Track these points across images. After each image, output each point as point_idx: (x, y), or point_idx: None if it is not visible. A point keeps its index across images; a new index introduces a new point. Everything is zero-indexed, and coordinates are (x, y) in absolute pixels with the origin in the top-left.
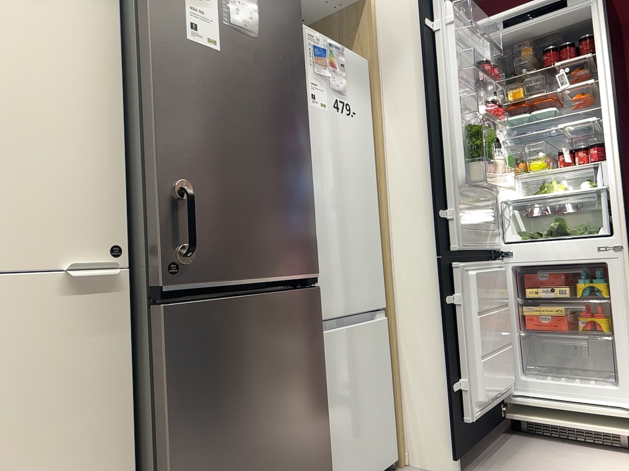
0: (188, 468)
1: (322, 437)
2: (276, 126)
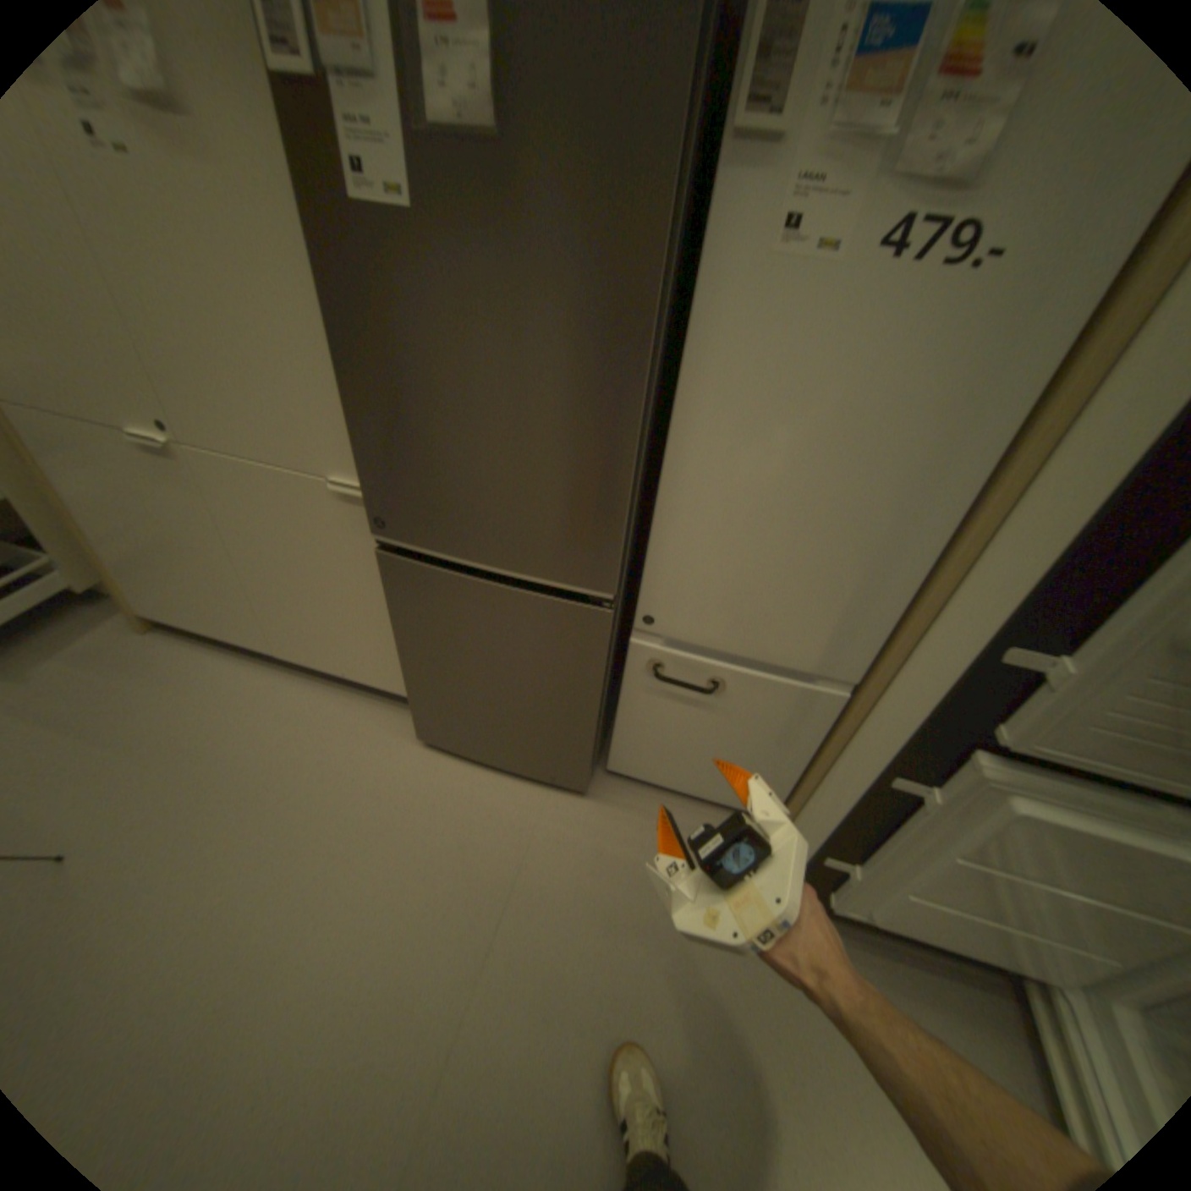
0: (418, 665)
1: (583, 731)
2: (545, 353)
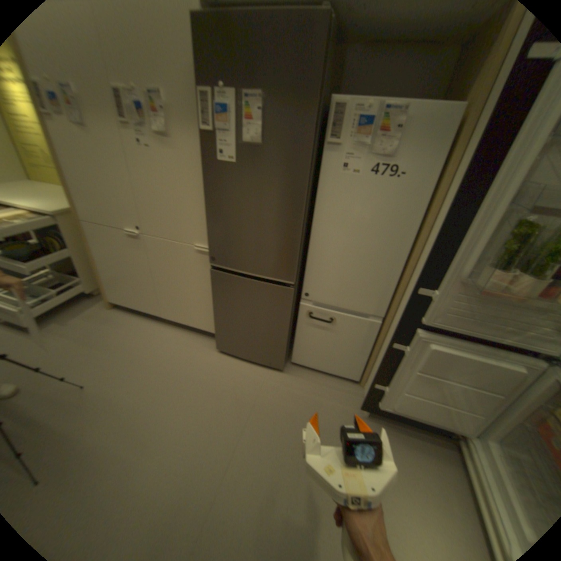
0: (219, 315)
1: (282, 340)
2: (272, 201)
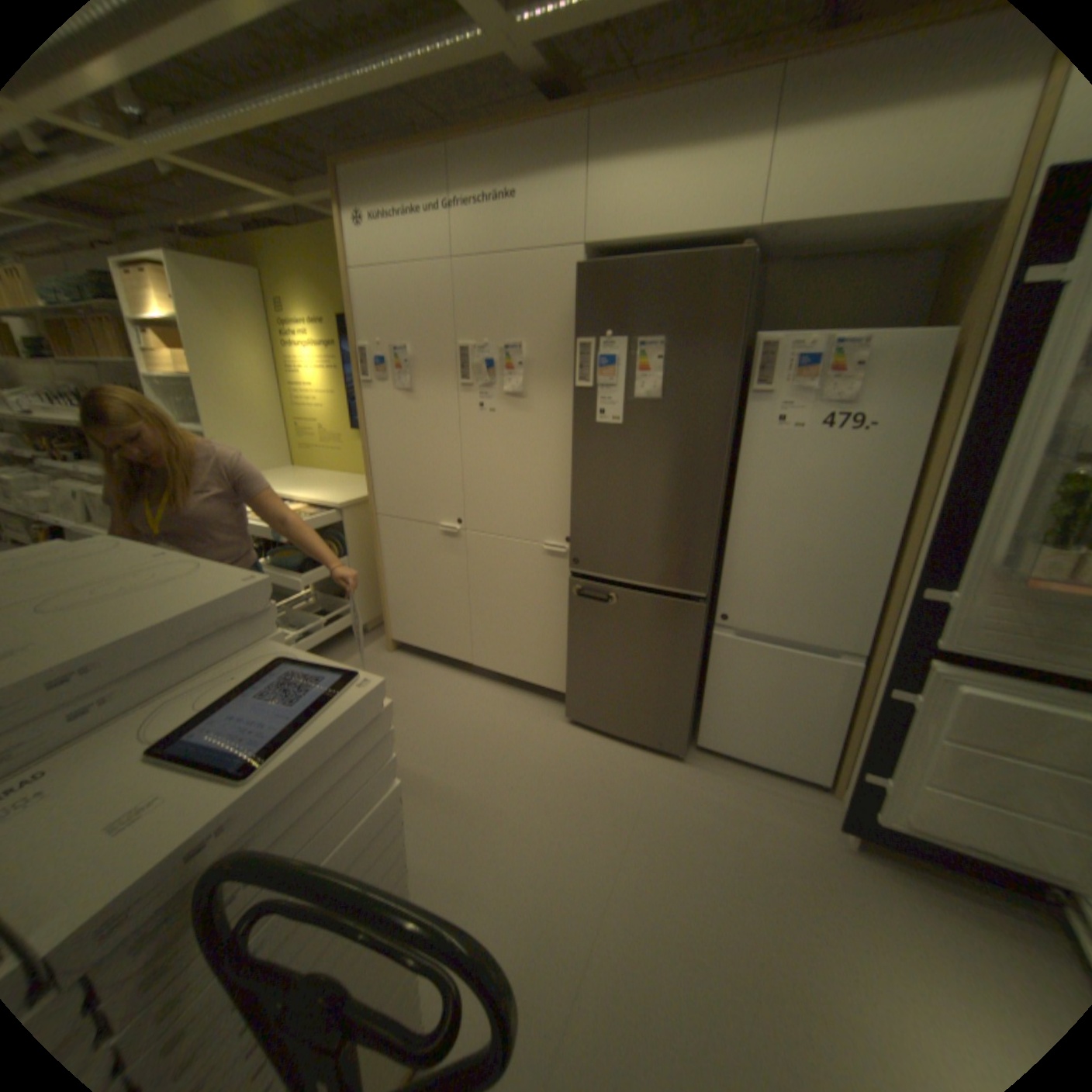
0: (578, 655)
1: (684, 700)
2: (674, 473)
